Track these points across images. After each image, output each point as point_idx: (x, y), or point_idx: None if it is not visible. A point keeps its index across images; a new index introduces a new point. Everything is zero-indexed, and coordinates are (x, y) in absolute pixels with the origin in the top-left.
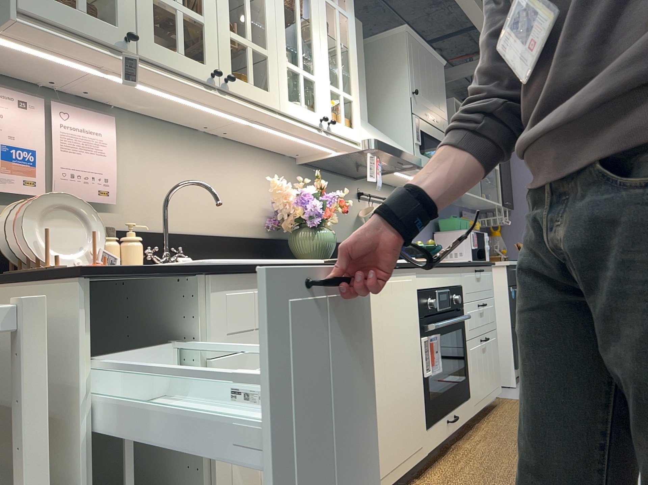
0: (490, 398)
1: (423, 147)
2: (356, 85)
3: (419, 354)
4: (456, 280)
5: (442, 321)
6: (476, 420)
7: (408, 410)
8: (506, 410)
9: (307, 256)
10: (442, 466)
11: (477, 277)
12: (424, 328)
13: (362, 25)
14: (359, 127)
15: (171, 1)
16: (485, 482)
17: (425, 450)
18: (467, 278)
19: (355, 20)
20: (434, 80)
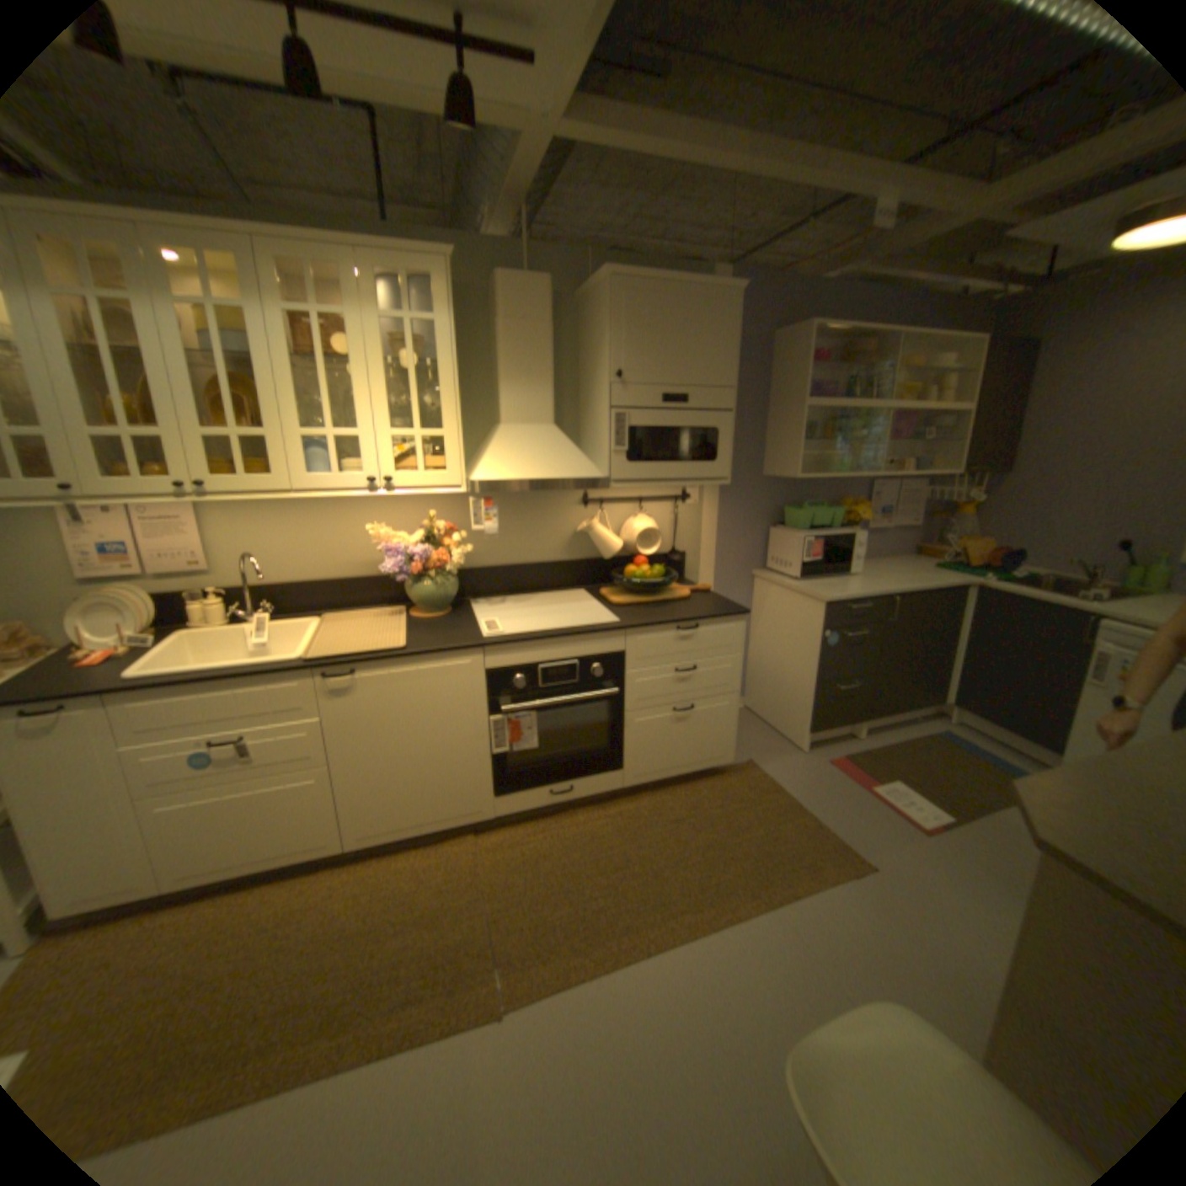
0: (684, 770)
1: (638, 452)
2: (453, 413)
3: (481, 732)
4: (602, 647)
5: (547, 697)
6: (659, 786)
7: (449, 782)
8: (713, 788)
9: (414, 605)
10: (521, 830)
11: (677, 637)
12: (497, 707)
13: (545, 279)
14: (457, 467)
15: (115, 431)
16: (514, 870)
17: (487, 814)
18: (641, 642)
19: (528, 278)
20: (694, 330)
